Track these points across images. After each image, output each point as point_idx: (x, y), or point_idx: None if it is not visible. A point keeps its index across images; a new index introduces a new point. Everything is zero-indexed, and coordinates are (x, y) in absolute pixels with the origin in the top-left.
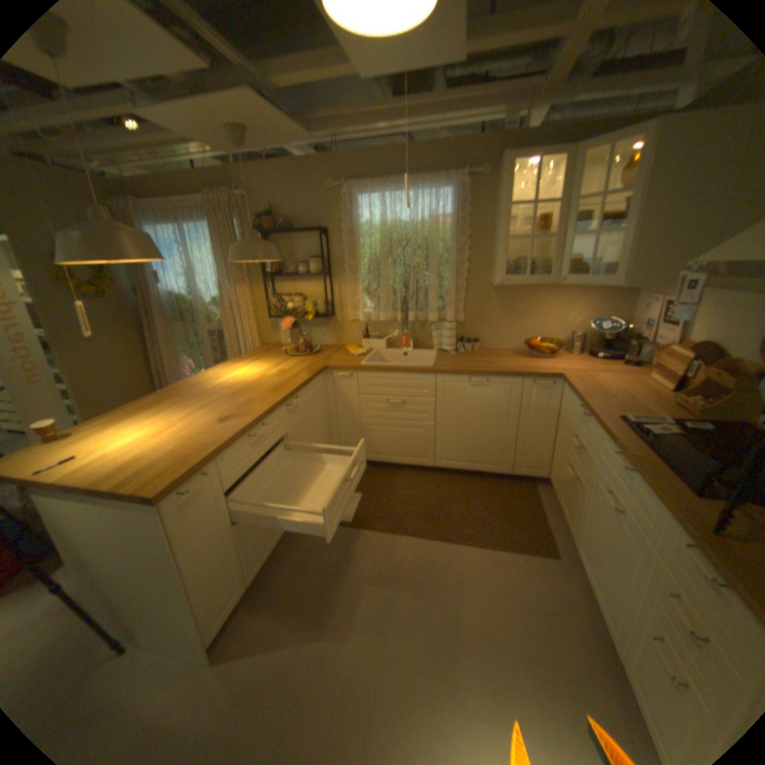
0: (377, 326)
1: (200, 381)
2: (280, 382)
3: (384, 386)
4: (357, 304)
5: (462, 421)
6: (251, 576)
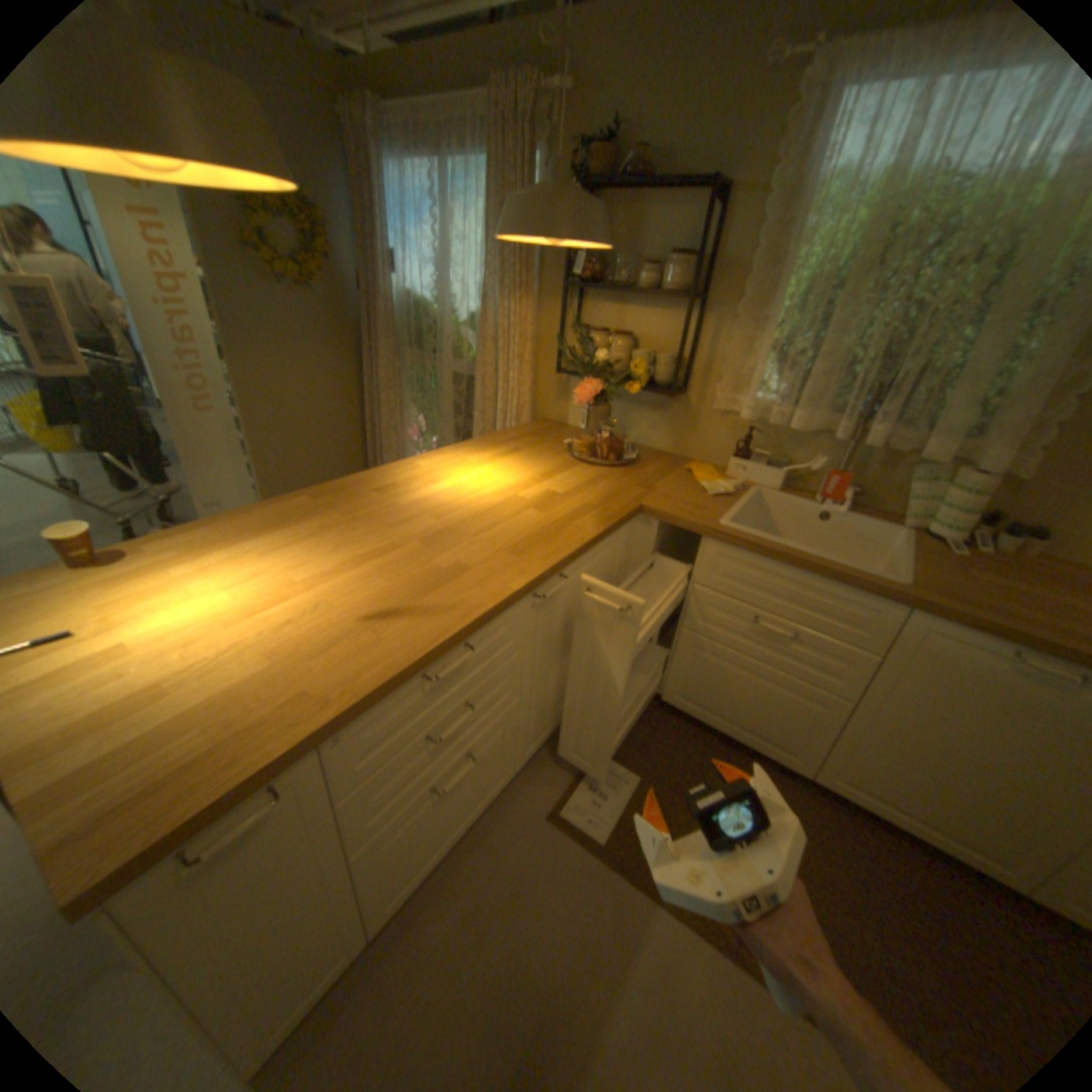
0: (776, 434)
1: (399, 477)
2: (540, 528)
3: (763, 588)
4: (748, 375)
5: (942, 736)
6: (383, 921)
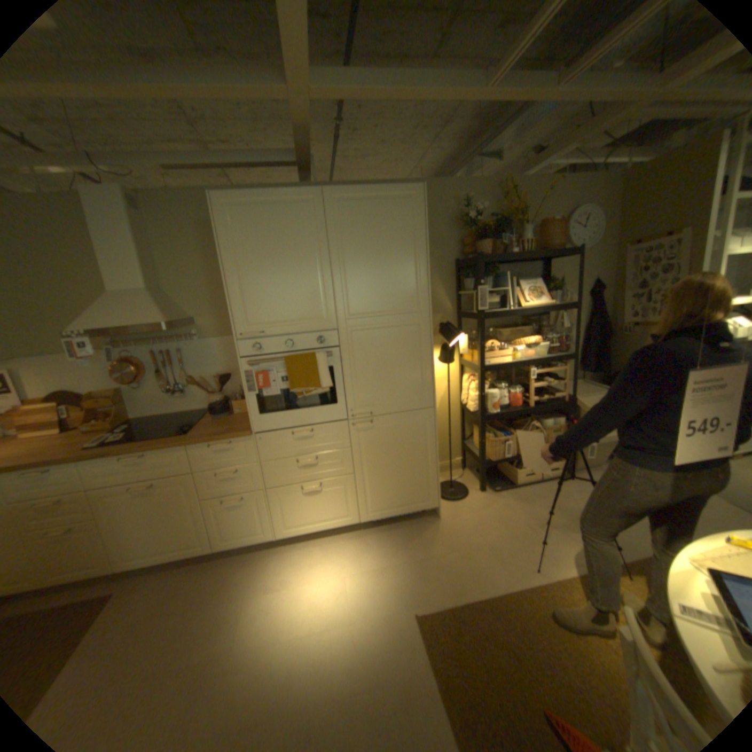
0: None
1: None
2: None
3: None
4: None
5: None
6: None
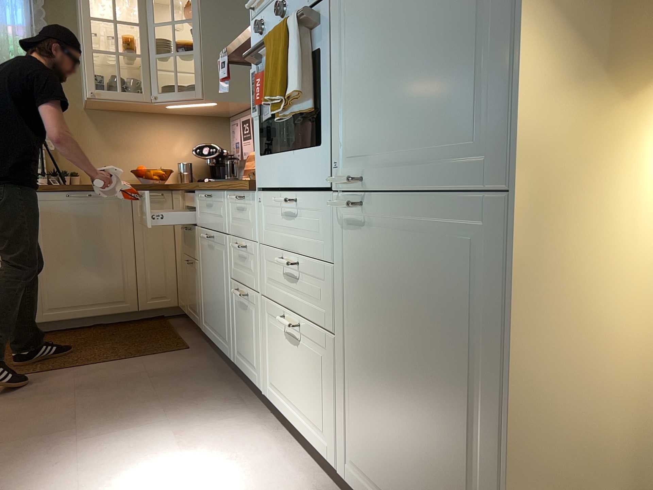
0: None
1: None
2: None
3: None
4: None
5: (66, 251)
6: None
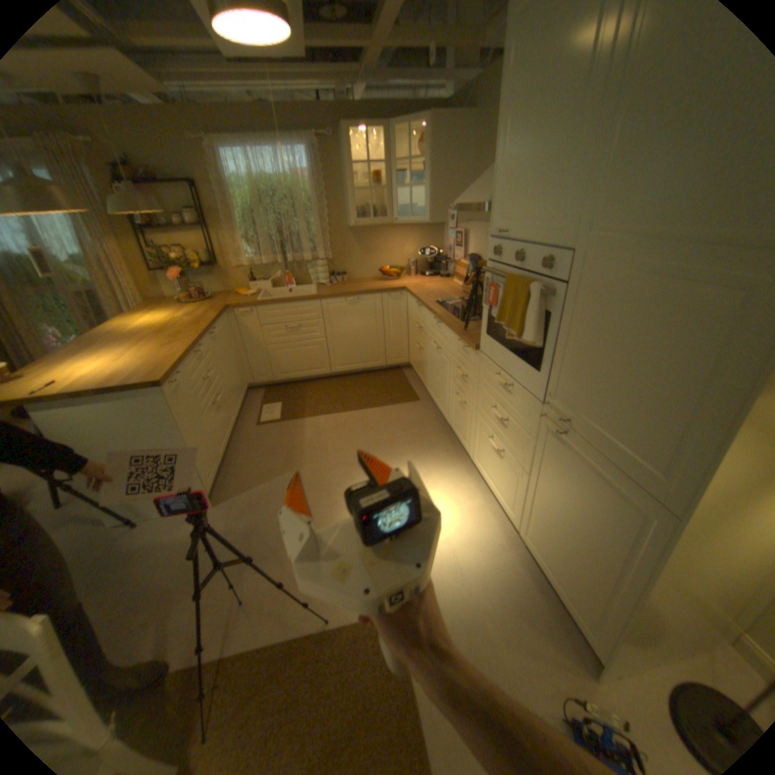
0: (260, 270)
1: (109, 330)
2: (195, 319)
3: (282, 316)
4: (238, 251)
5: (346, 334)
6: (219, 457)
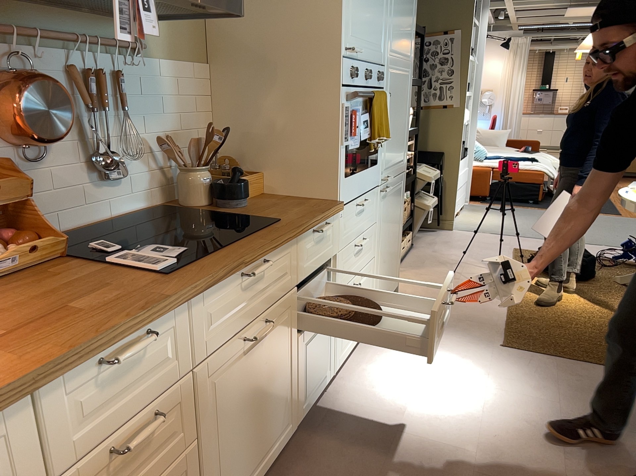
0: None
1: None
2: None
3: None
4: None
5: None
6: None
